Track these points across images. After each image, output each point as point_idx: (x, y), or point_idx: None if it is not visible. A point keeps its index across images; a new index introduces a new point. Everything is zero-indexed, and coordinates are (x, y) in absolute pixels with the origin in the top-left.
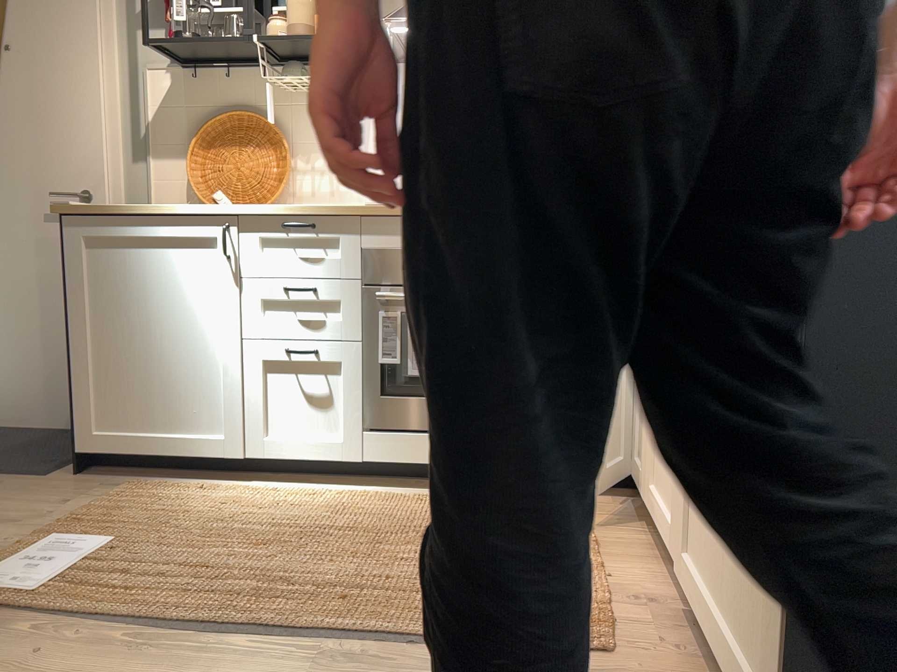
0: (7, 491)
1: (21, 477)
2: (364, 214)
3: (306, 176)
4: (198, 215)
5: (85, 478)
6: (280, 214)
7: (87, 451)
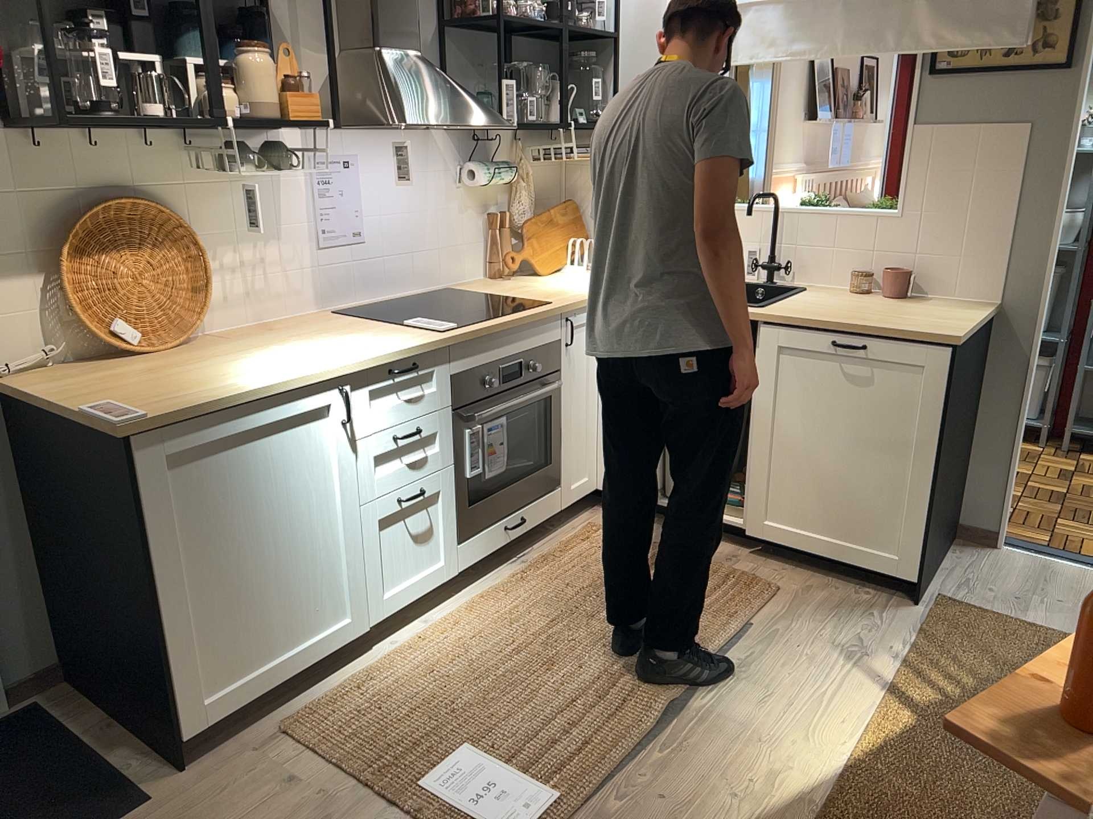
0: None
1: None
2: (454, 343)
3: (217, 278)
4: (312, 385)
5: (208, 762)
6: (389, 362)
7: (202, 728)
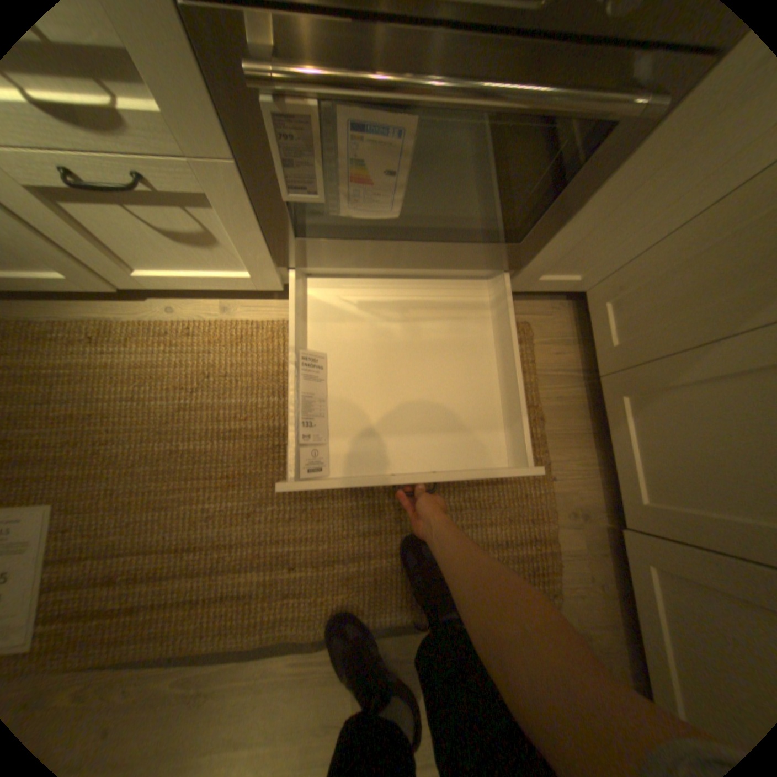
0: None
1: None
2: None
3: None
4: None
5: None
6: None
7: None
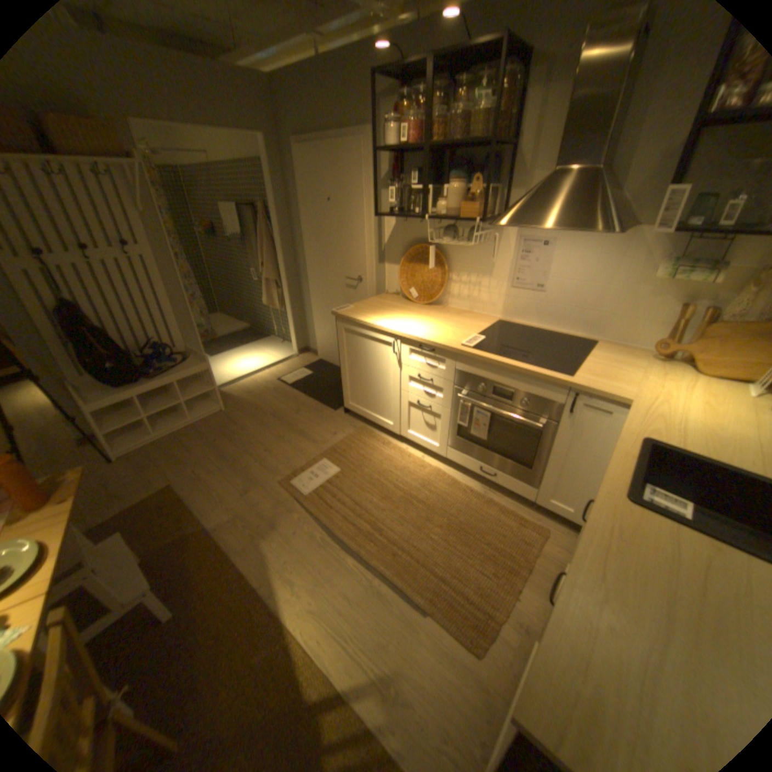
0: (321, 417)
1: (329, 408)
2: (457, 353)
3: (457, 284)
4: (384, 331)
5: (347, 416)
6: (418, 341)
7: (348, 407)
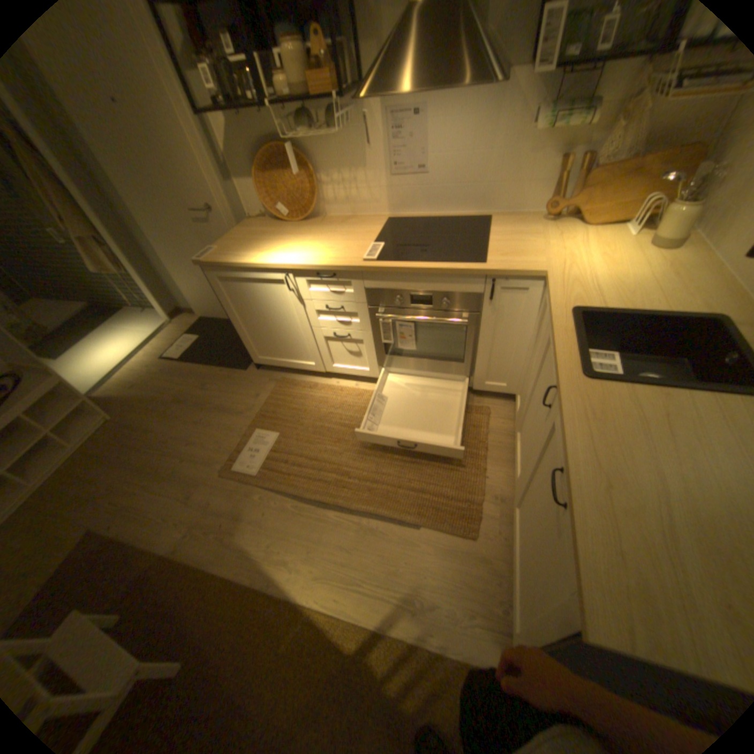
0: (233, 383)
1: (236, 370)
2: (362, 270)
3: (329, 187)
4: (270, 268)
5: (262, 372)
6: (314, 269)
7: (258, 362)
